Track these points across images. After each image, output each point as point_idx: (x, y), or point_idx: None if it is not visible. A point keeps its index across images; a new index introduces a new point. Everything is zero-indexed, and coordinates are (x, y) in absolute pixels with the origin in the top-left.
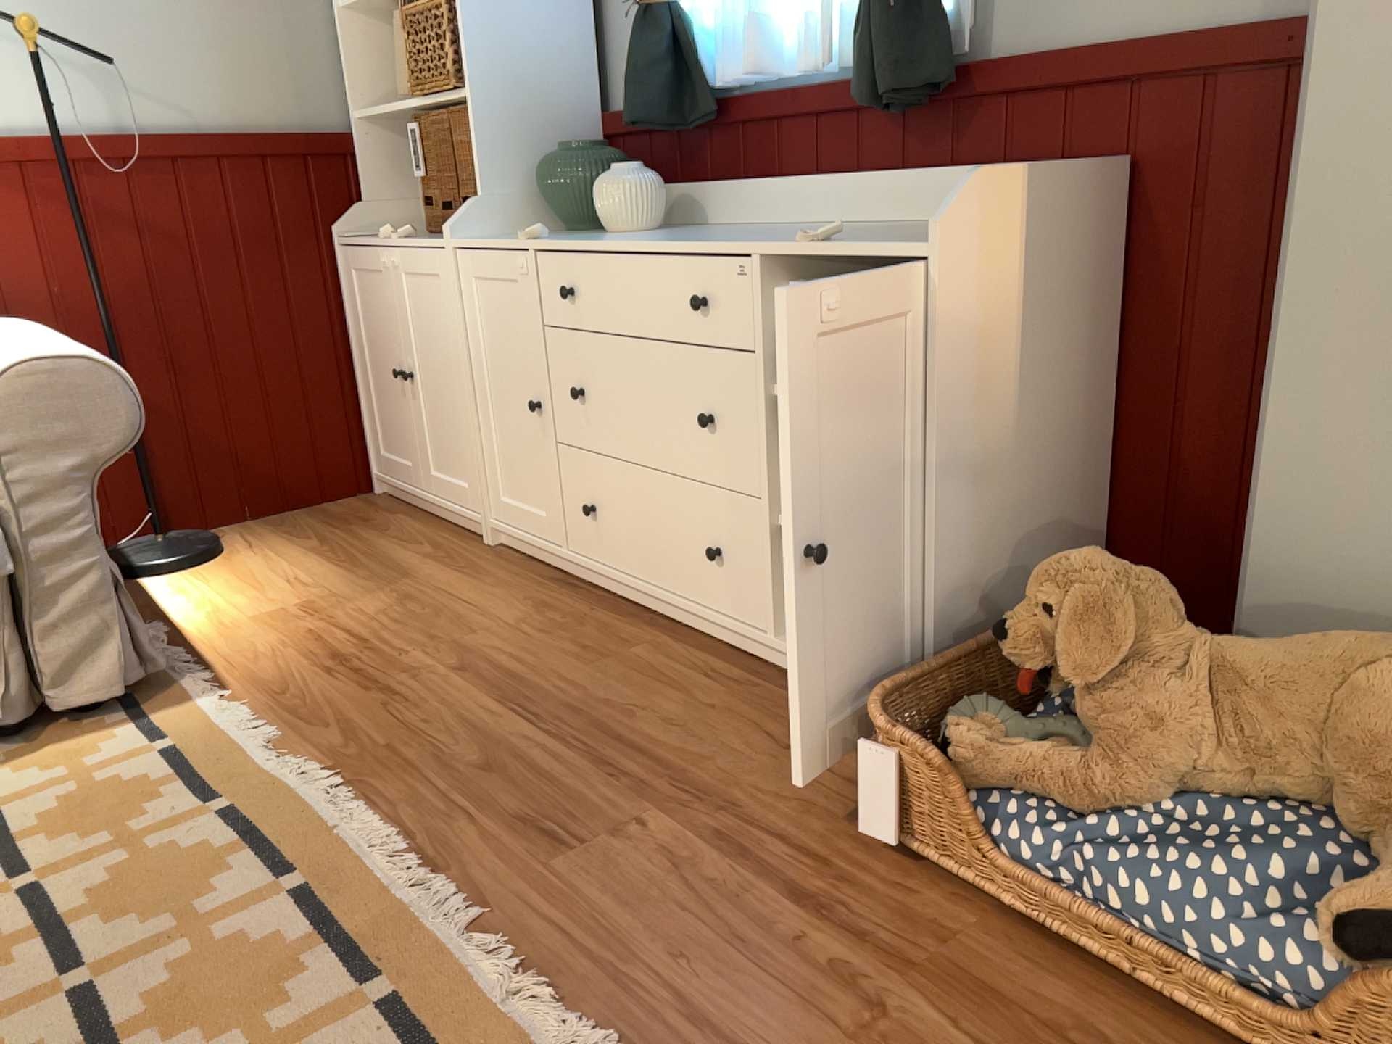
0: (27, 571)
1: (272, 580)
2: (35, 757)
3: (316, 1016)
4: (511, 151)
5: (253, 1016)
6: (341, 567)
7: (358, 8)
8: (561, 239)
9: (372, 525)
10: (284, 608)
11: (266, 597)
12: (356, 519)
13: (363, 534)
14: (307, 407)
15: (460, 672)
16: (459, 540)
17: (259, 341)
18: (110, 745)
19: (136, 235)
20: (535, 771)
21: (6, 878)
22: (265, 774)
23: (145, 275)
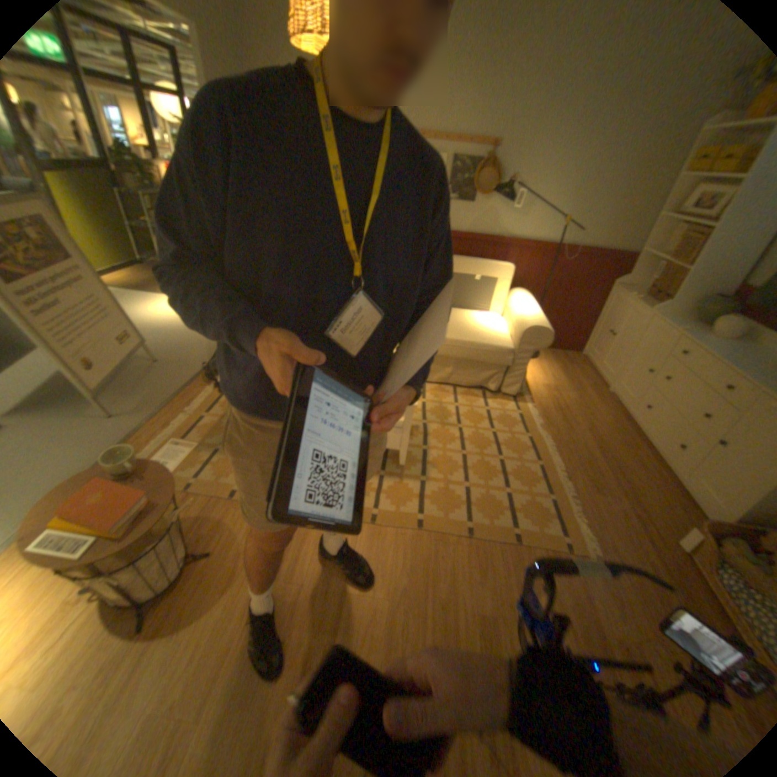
0: (511, 366)
1: (548, 374)
2: (495, 401)
3: (540, 495)
4: (695, 289)
5: (529, 487)
6: (566, 379)
7: (669, 213)
8: (695, 335)
9: (578, 367)
10: (550, 385)
11: (546, 379)
12: (574, 362)
13: (575, 369)
14: (577, 326)
15: (589, 432)
16: (602, 385)
17: (575, 305)
18: (509, 406)
19: (561, 271)
20: (599, 472)
21: (490, 428)
22: (539, 434)
23: (557, 282)
